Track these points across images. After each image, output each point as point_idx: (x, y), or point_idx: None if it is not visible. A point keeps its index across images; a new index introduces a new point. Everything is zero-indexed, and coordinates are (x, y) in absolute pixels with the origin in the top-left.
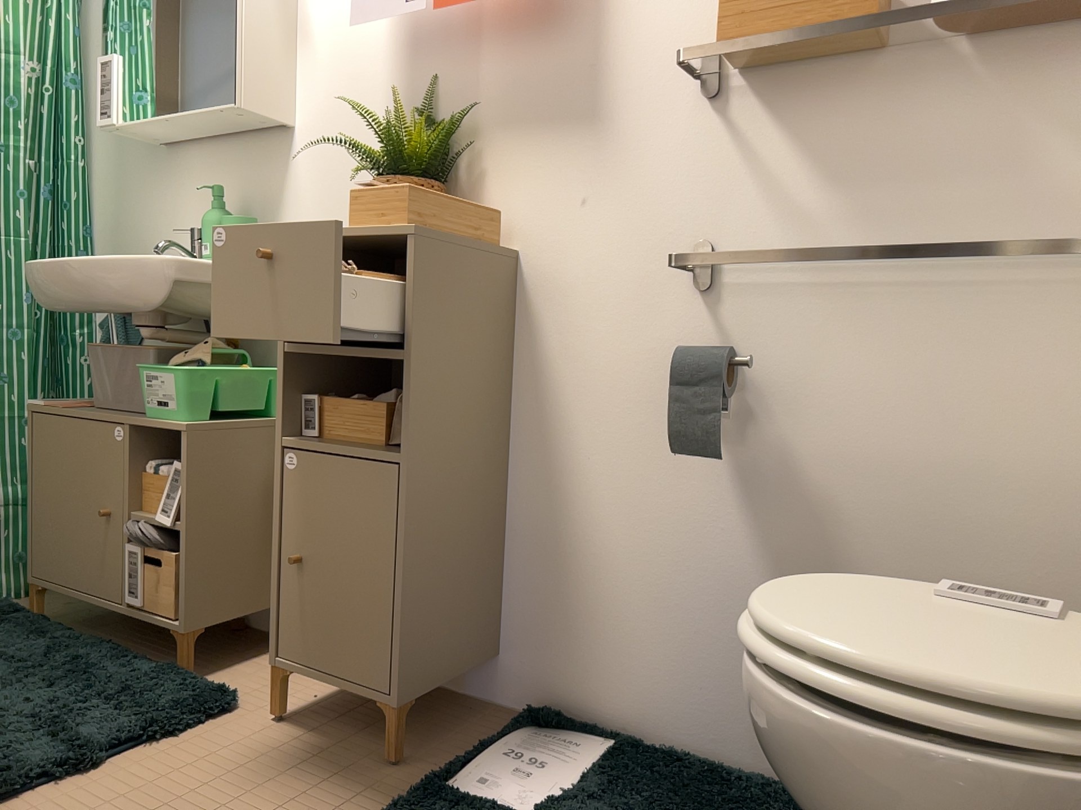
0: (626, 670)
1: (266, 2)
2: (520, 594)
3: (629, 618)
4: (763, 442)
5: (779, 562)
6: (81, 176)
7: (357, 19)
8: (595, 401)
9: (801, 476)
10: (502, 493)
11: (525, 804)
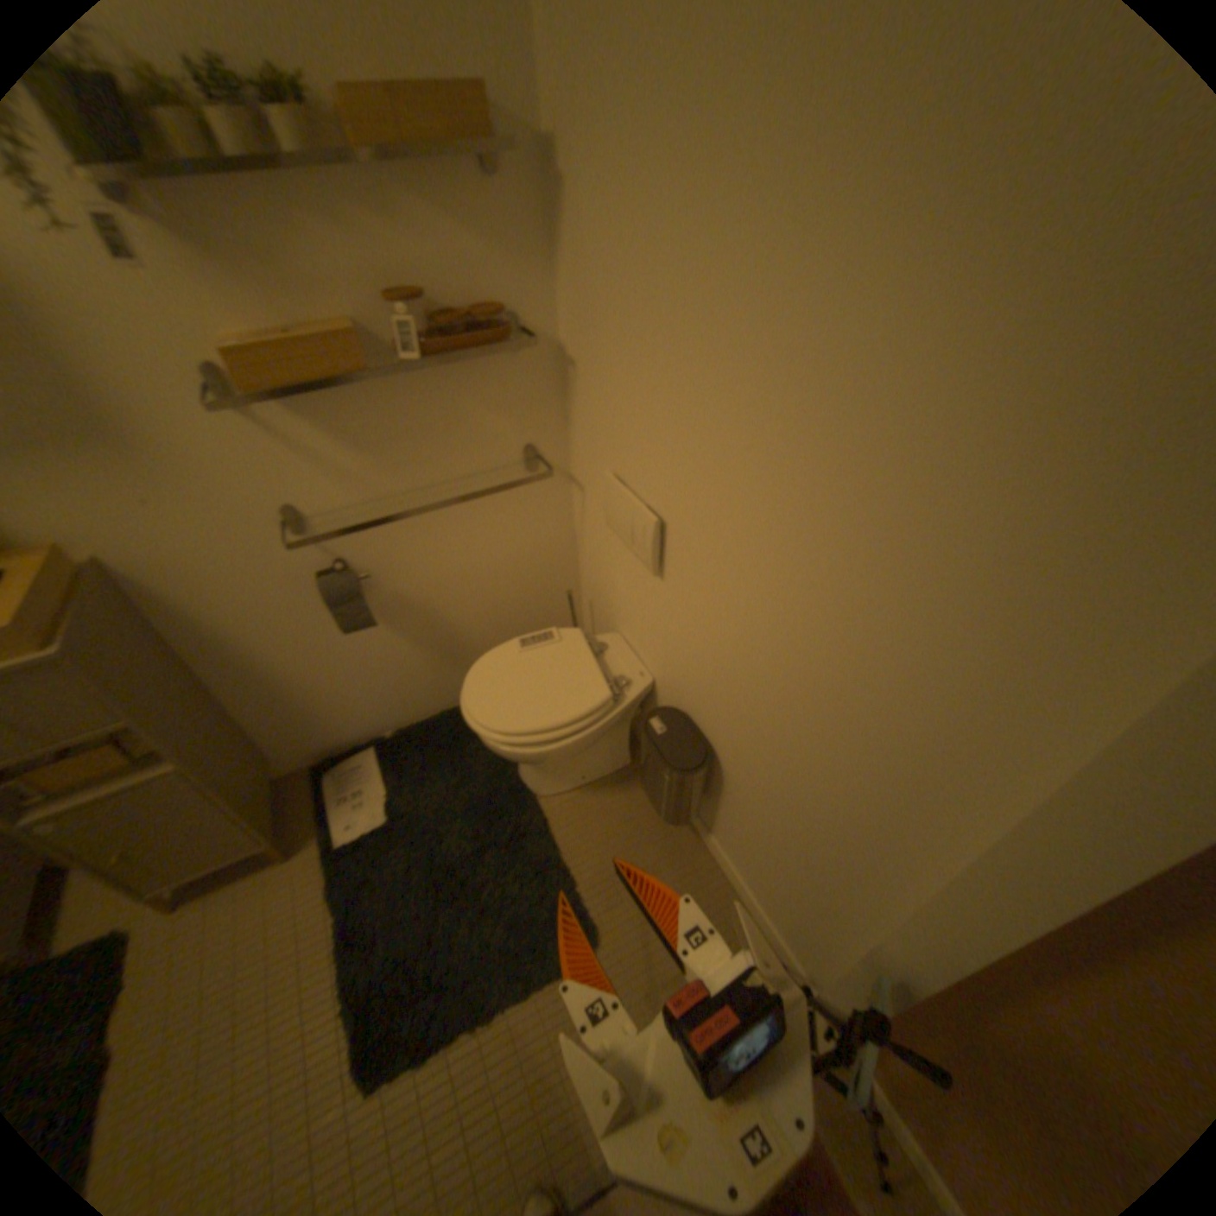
0: (353, 720)
1: None
2: (261, 732)
3: (342, 701)
4: (380, 597)
5: (413, 640)
6: None
7: None
8: (250, 623)
9: (408, 602)
10: (209, 701)
11: (373, 819)
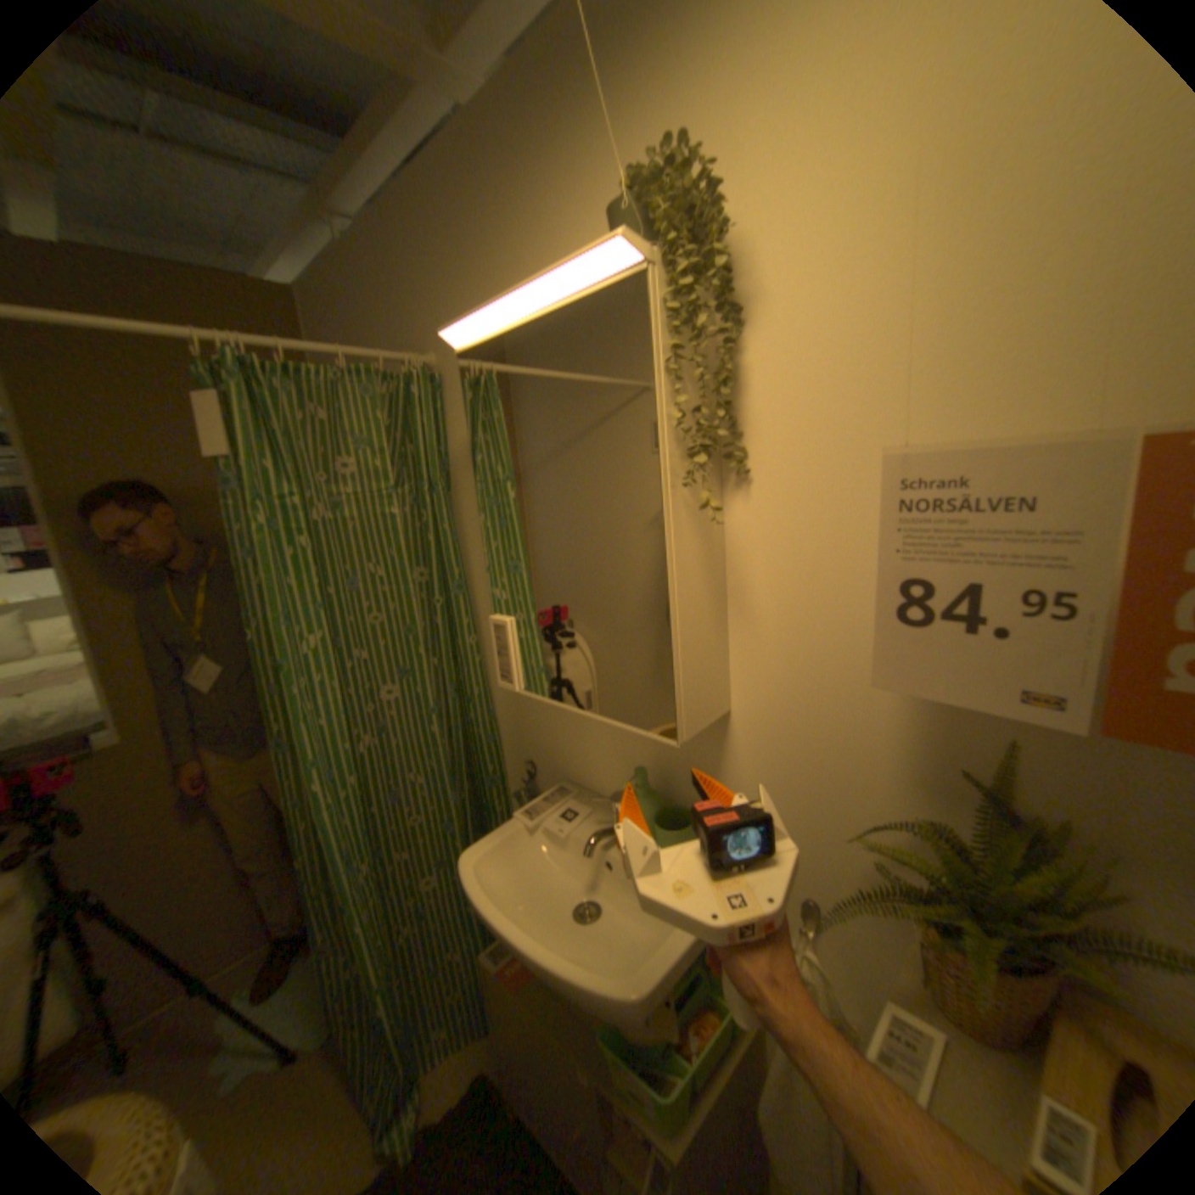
0: None
1: (698, 589)
2: None
3: None
4: None
5: None
6: (477, 657)
7: (886, 677)
8: None
9: None
10: None
11: None
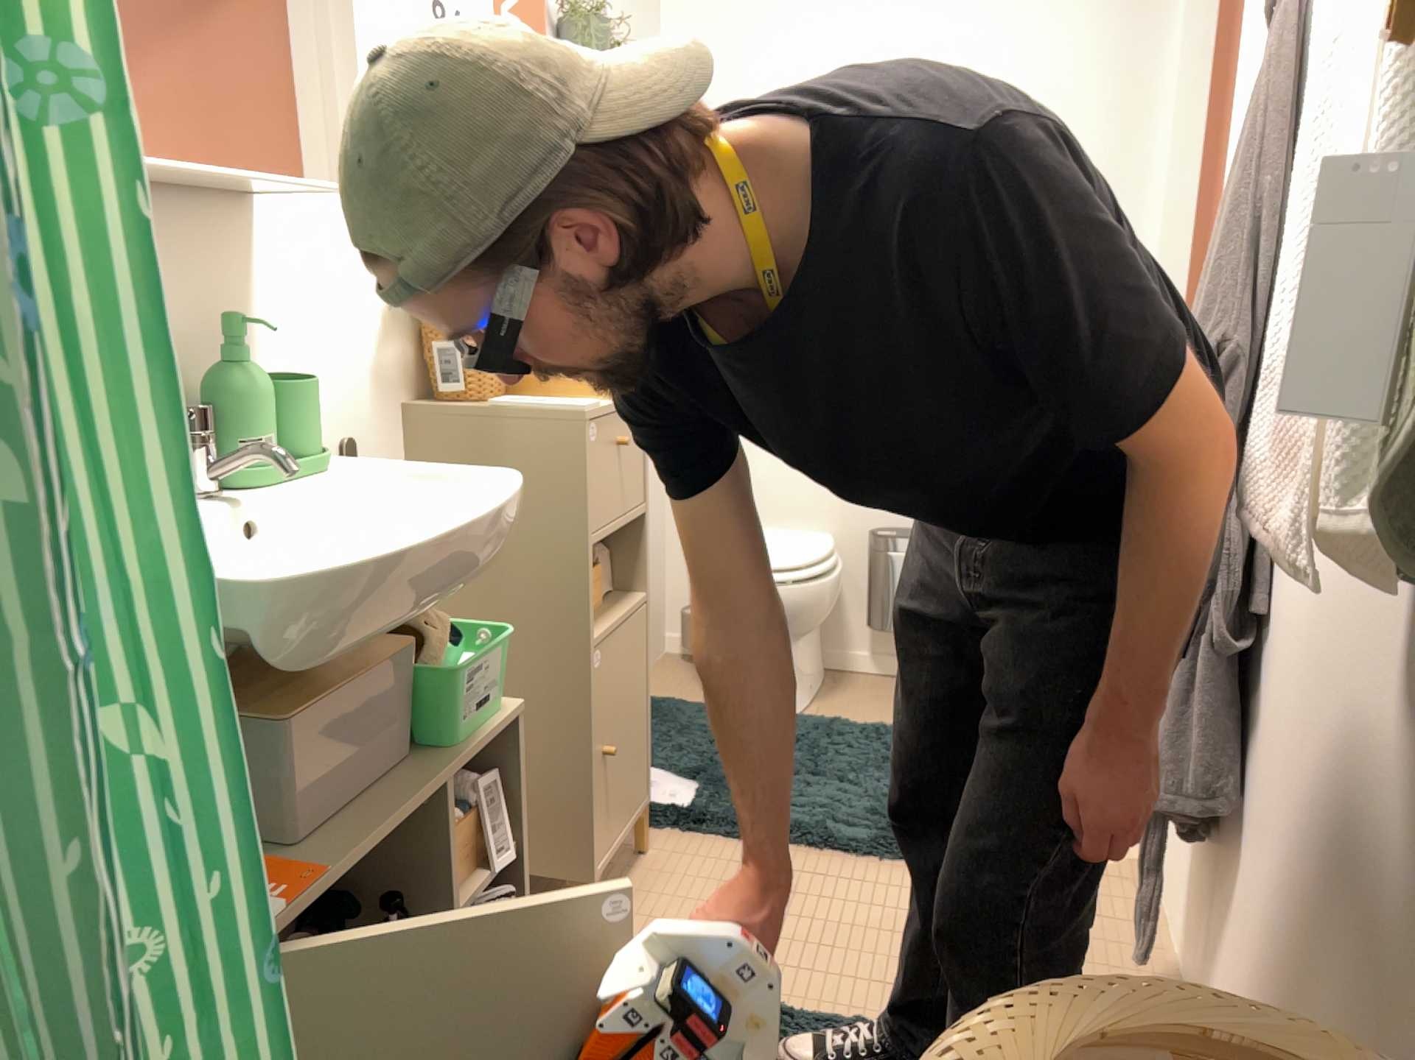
0: None
1: None
2: None
3: None
4: None
5: None
6: None
7: None
8: None
9: None
10: None
11: (687, 781)
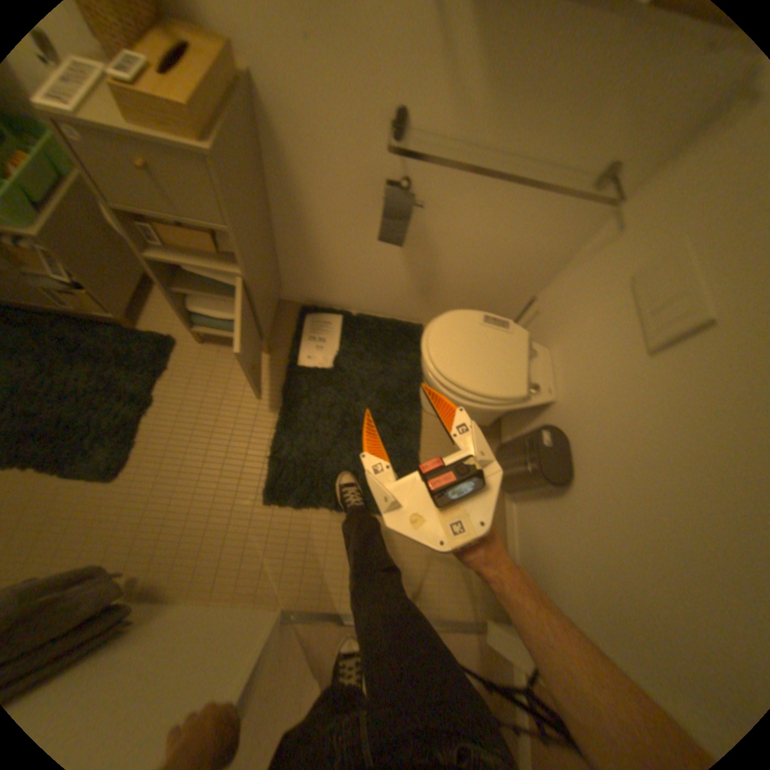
0: (345, 293)
1: None
2: (291, 268)
3: (346, 279)
4: (417, 225)
5: (413, 266)
6: None
7: None
8: (327, 192)
9: (430, 239)
10: (274, 231)
11: (329, 362)
